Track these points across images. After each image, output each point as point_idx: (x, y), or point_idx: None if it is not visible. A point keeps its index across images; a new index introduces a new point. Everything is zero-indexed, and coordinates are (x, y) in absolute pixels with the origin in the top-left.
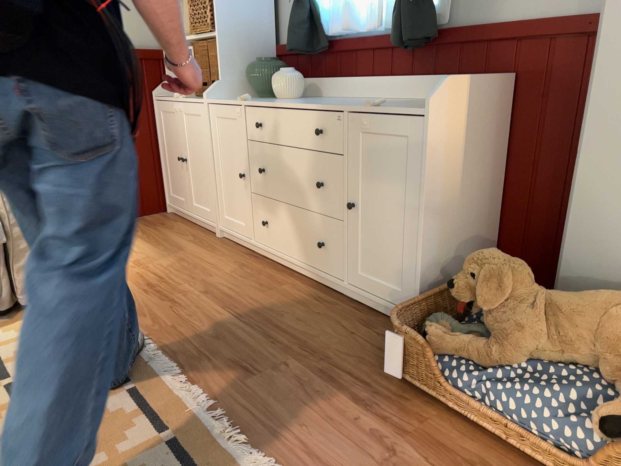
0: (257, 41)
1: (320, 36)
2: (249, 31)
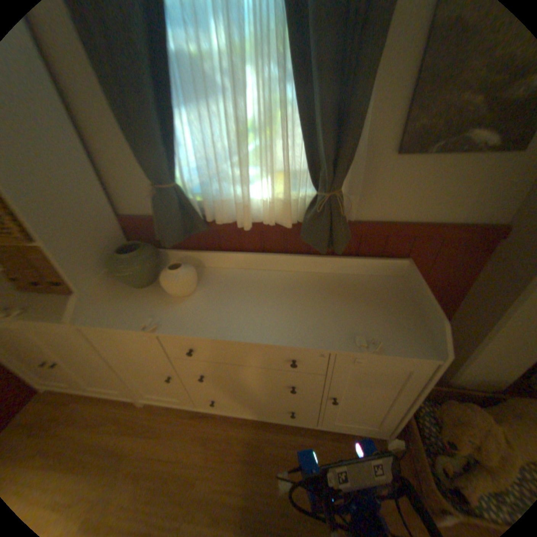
0: (99, 222)
1: (196, 218)
2: (85, 216)
